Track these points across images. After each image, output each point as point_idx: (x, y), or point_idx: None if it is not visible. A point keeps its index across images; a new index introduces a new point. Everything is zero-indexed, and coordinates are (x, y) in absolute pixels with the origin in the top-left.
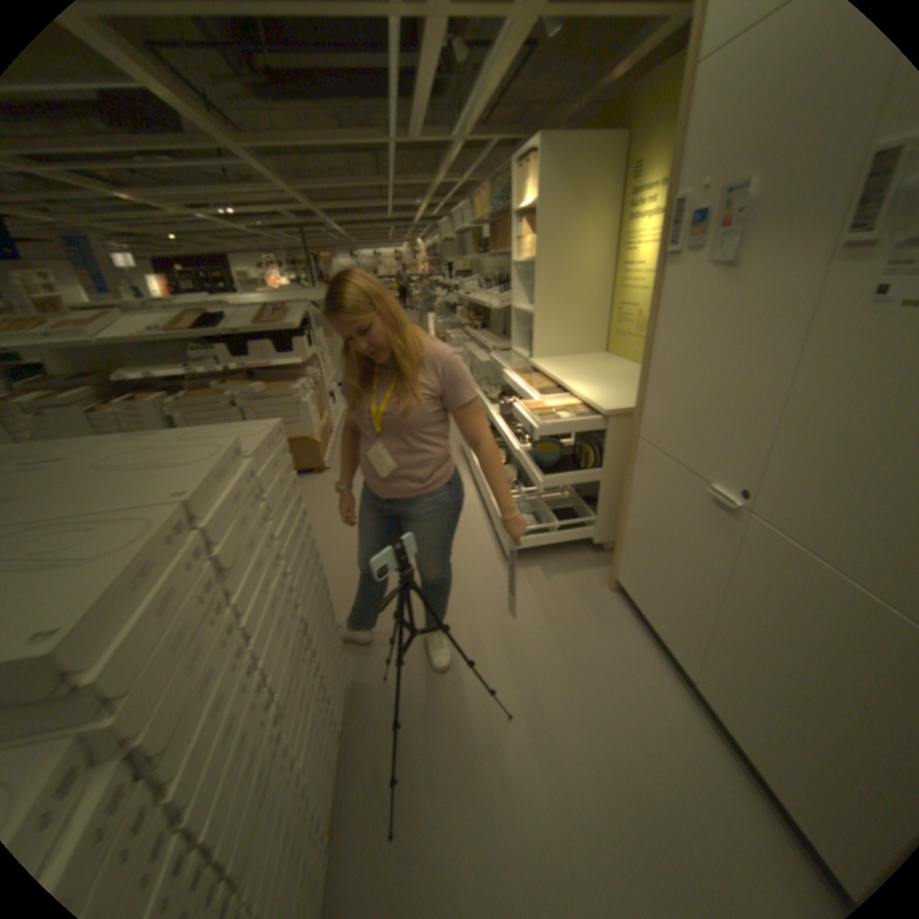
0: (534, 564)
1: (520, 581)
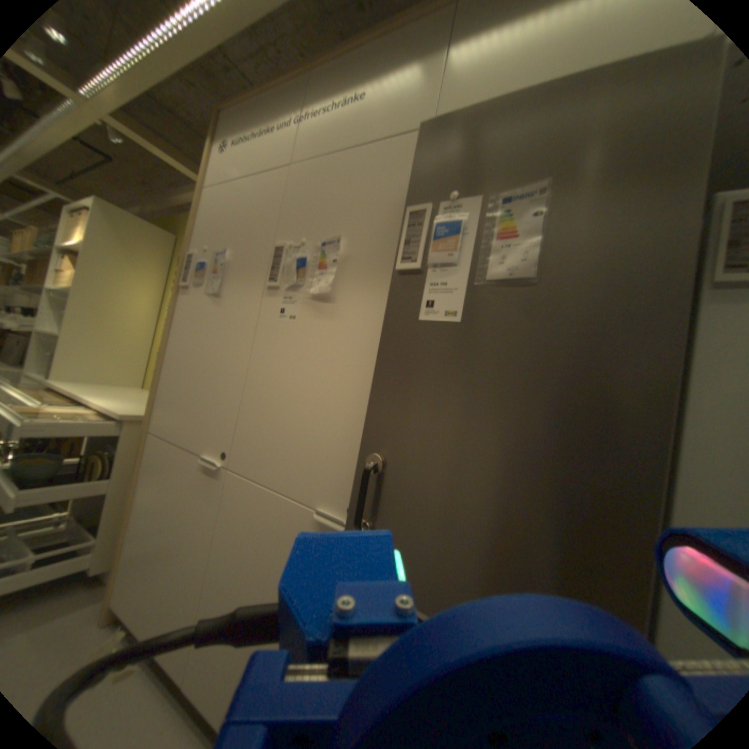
0: None
1: None
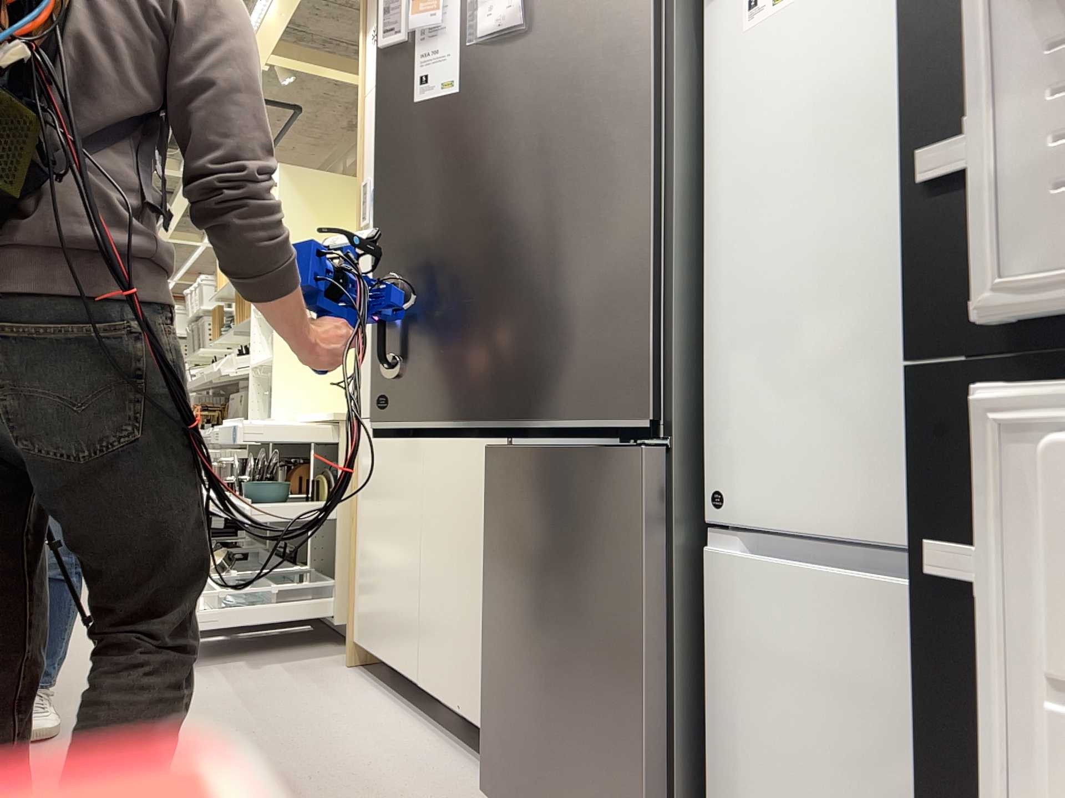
0: (238, 661)
1: (209, 673)
